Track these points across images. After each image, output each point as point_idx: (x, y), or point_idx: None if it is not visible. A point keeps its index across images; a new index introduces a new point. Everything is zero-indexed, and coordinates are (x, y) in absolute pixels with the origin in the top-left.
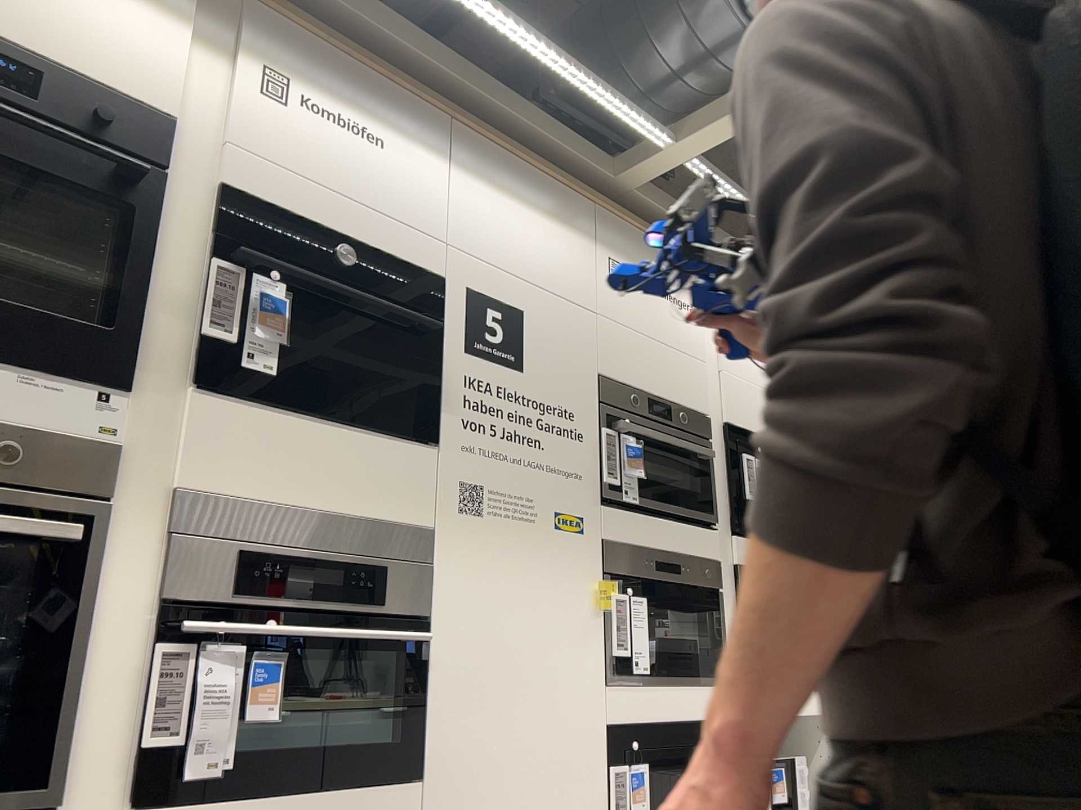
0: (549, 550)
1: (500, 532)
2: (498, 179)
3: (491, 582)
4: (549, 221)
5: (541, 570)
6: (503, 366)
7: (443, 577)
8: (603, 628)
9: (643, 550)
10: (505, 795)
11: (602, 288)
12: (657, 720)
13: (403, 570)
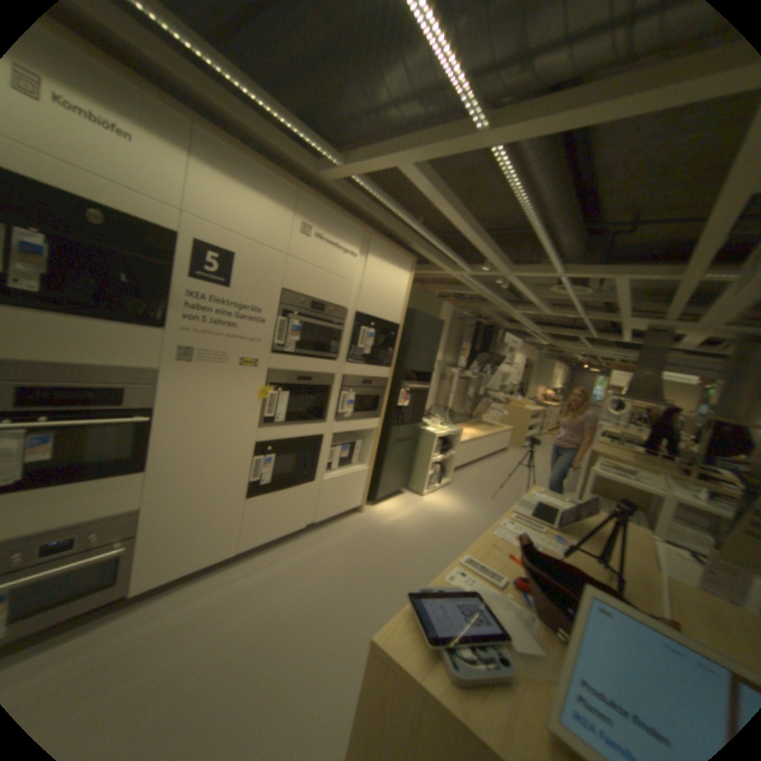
0: (235, 378)
1: (203, 371)
2: (229, 162)
3: (195, 395)
4: (267, 194)
5: (229, 387)
6: (218, 284)
7: (162, 394)
8: (265, 409)
9: (295, 374)
10: (192, 480)
11: (299, 239)
12: (286, 443)
13: (132, 394)
